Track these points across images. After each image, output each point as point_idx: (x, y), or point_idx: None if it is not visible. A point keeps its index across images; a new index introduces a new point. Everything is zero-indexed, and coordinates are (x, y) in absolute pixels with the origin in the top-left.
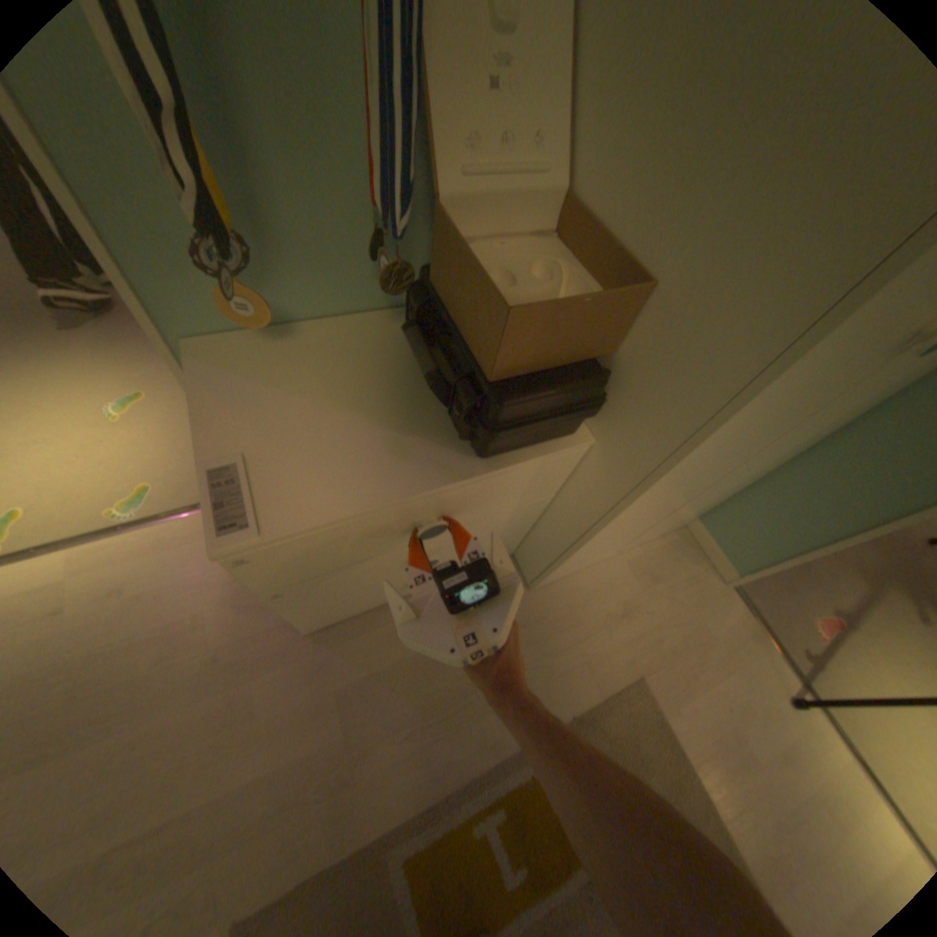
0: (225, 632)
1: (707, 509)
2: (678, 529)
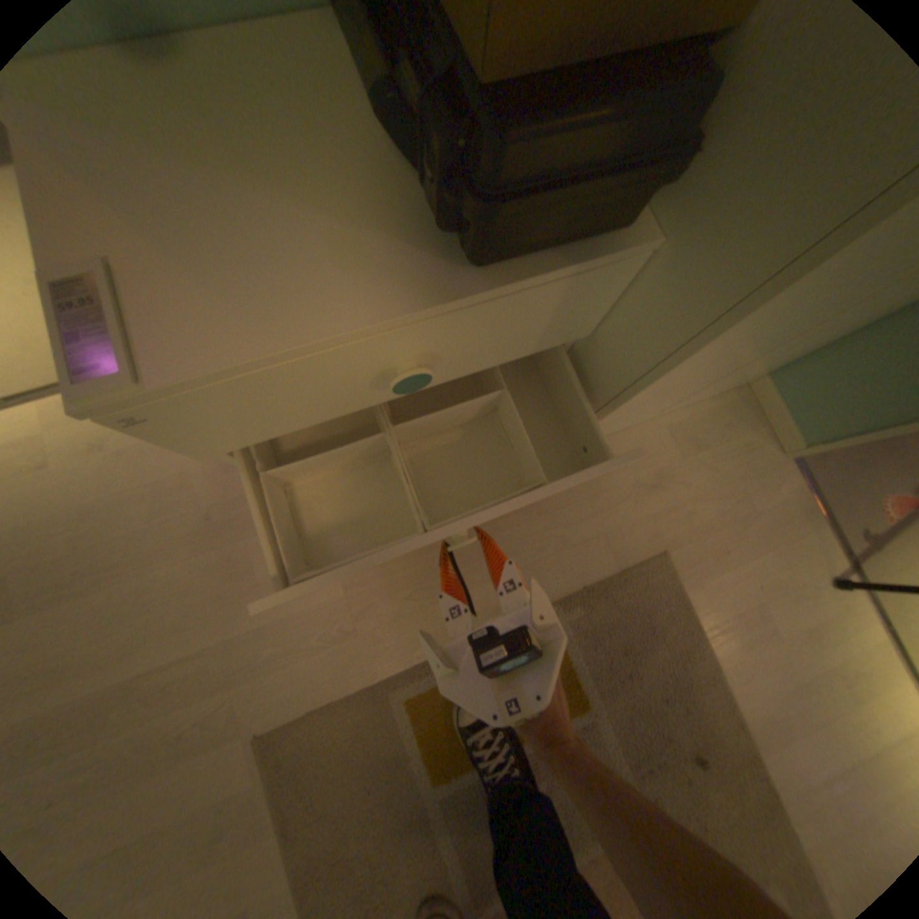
0: (214, 491)
1: (784, 363)
2: (738, 388)
